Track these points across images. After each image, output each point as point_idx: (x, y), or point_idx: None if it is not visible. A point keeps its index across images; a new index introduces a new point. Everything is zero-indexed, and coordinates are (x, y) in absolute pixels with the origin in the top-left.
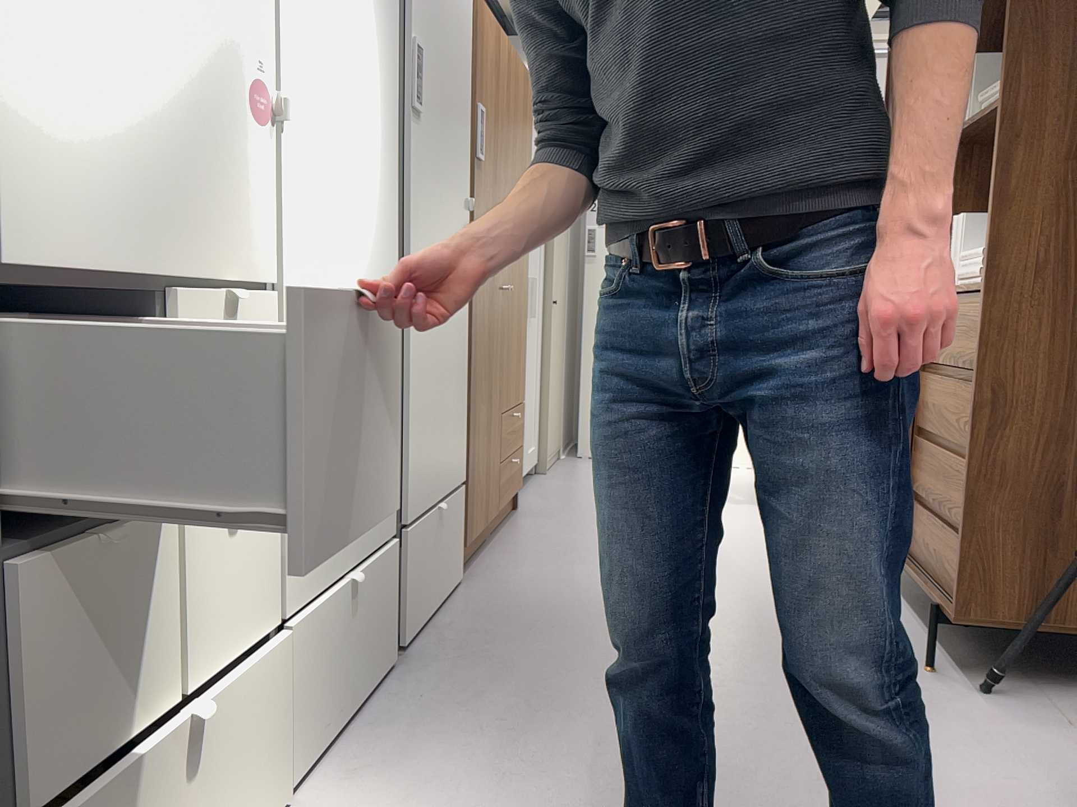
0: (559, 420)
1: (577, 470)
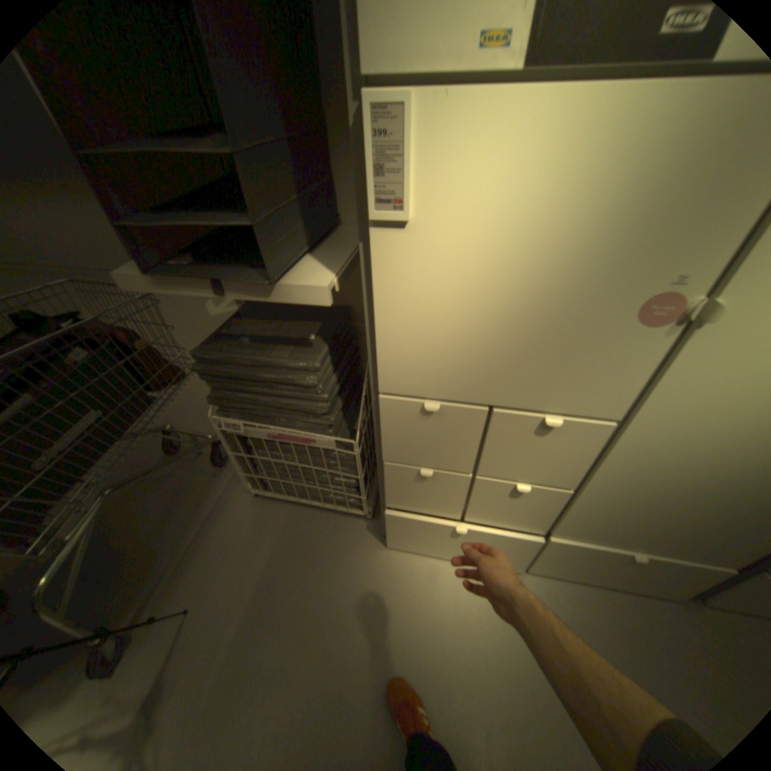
0: None
1: None
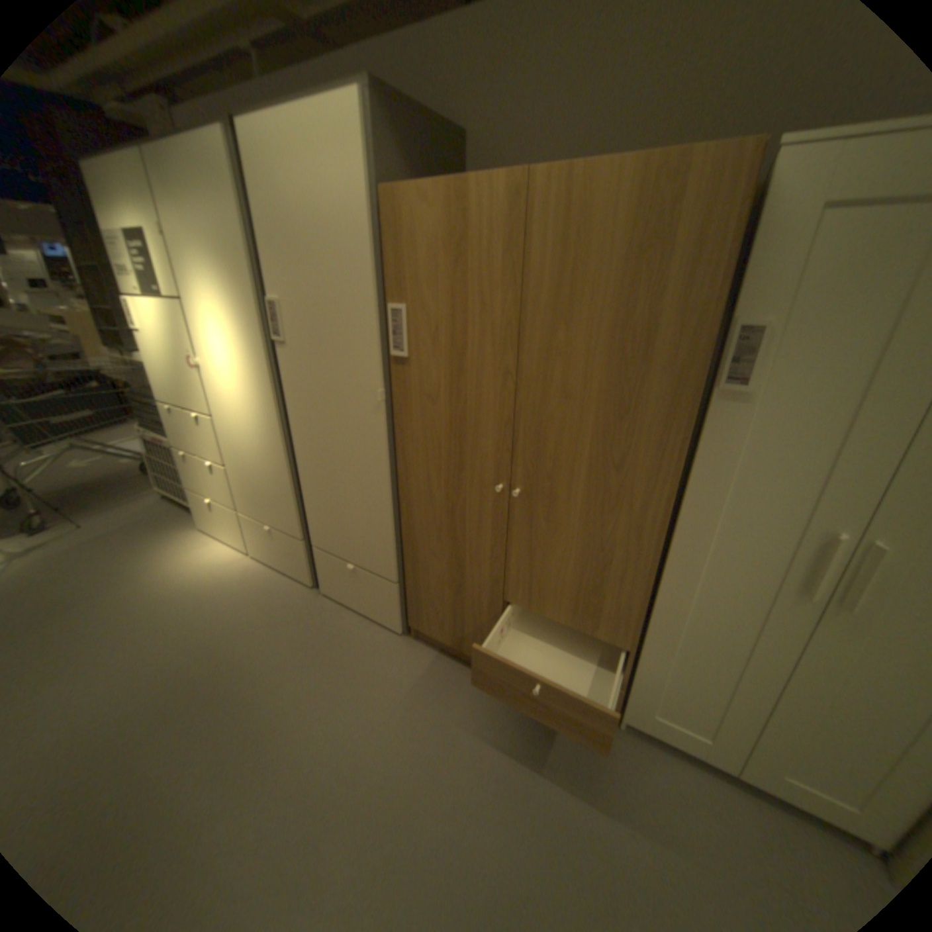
0: None
1: None
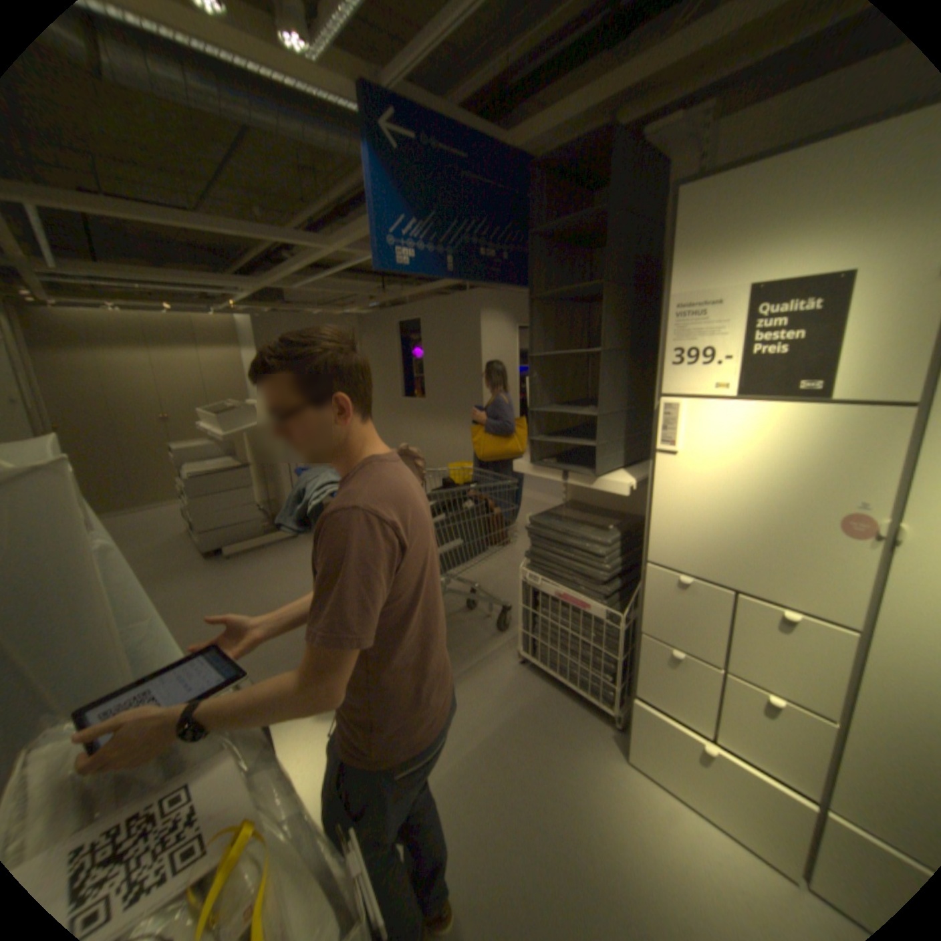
0: None
1: None
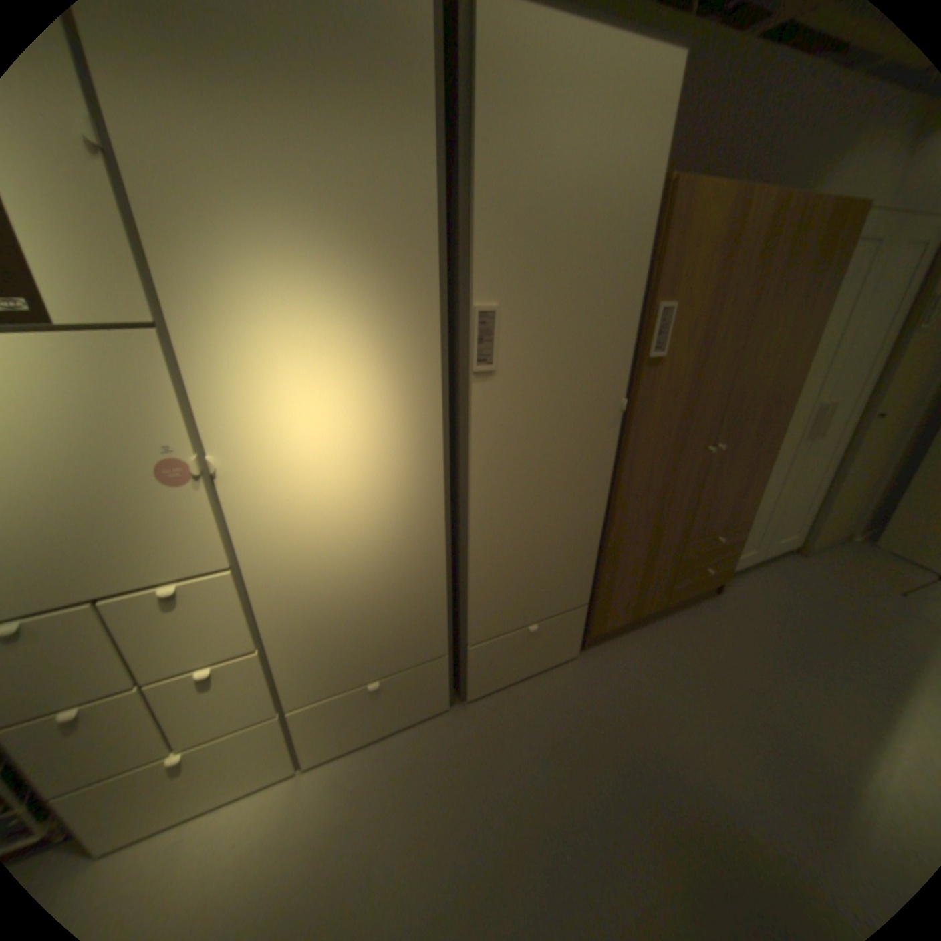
0: (857, 514)
1: (851, 566)
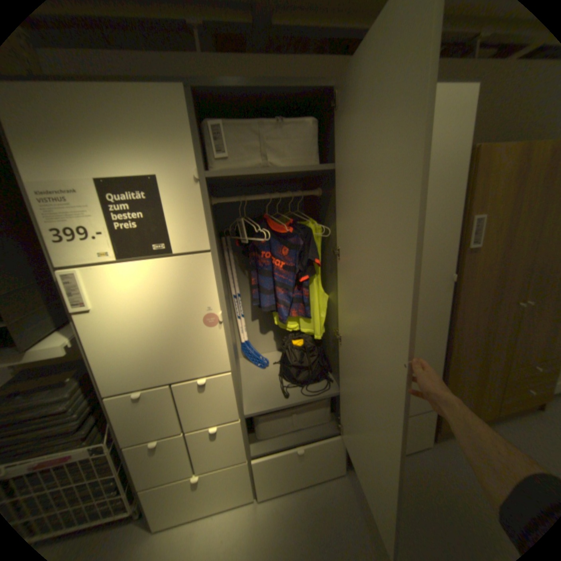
0: None
1: None
